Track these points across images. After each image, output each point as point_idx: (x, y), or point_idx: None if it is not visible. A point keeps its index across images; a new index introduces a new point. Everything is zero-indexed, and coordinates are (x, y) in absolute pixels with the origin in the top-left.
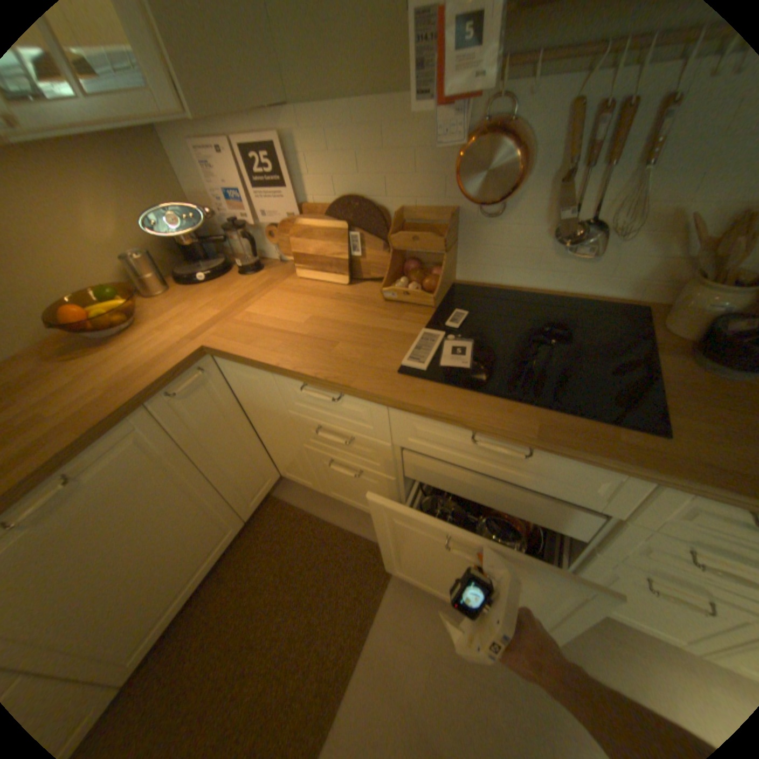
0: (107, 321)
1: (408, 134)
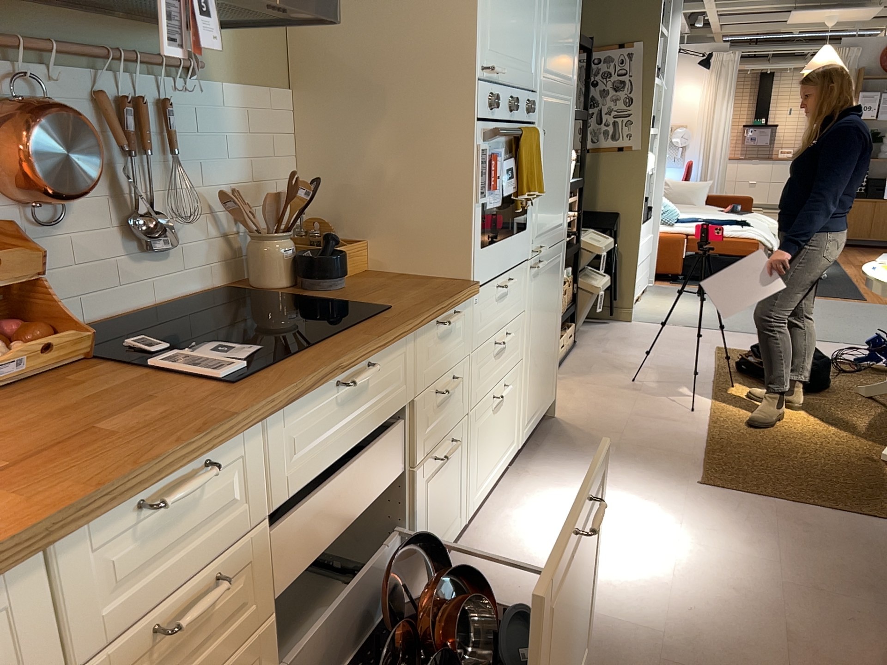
0: None
1: None
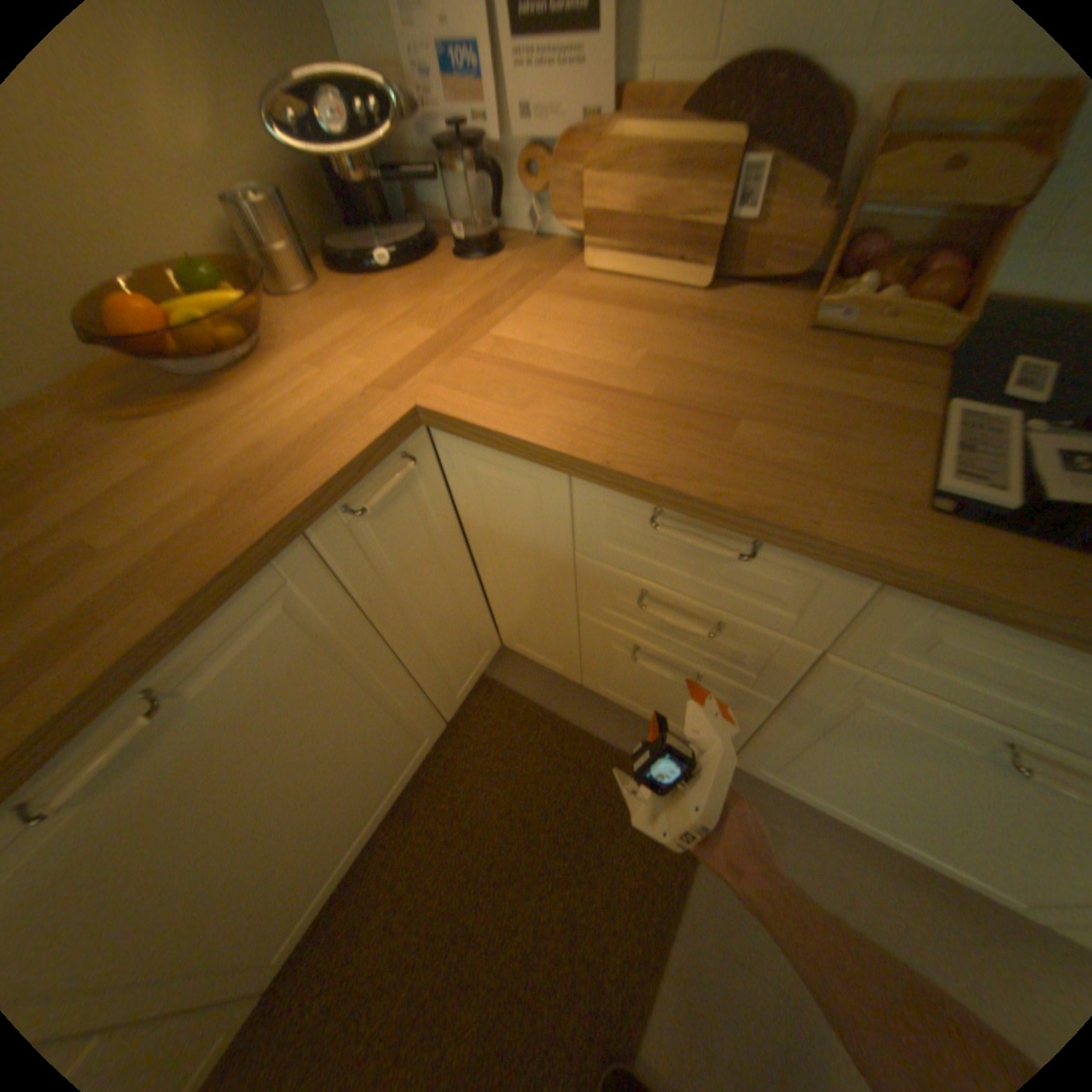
0: (212, 338)
1: None
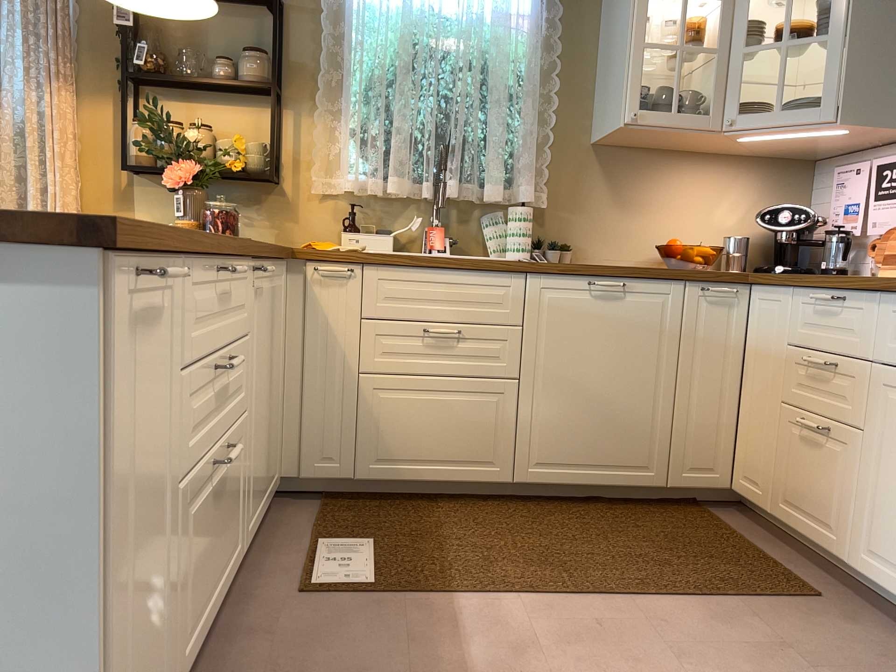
0: (693, 255)
1: None
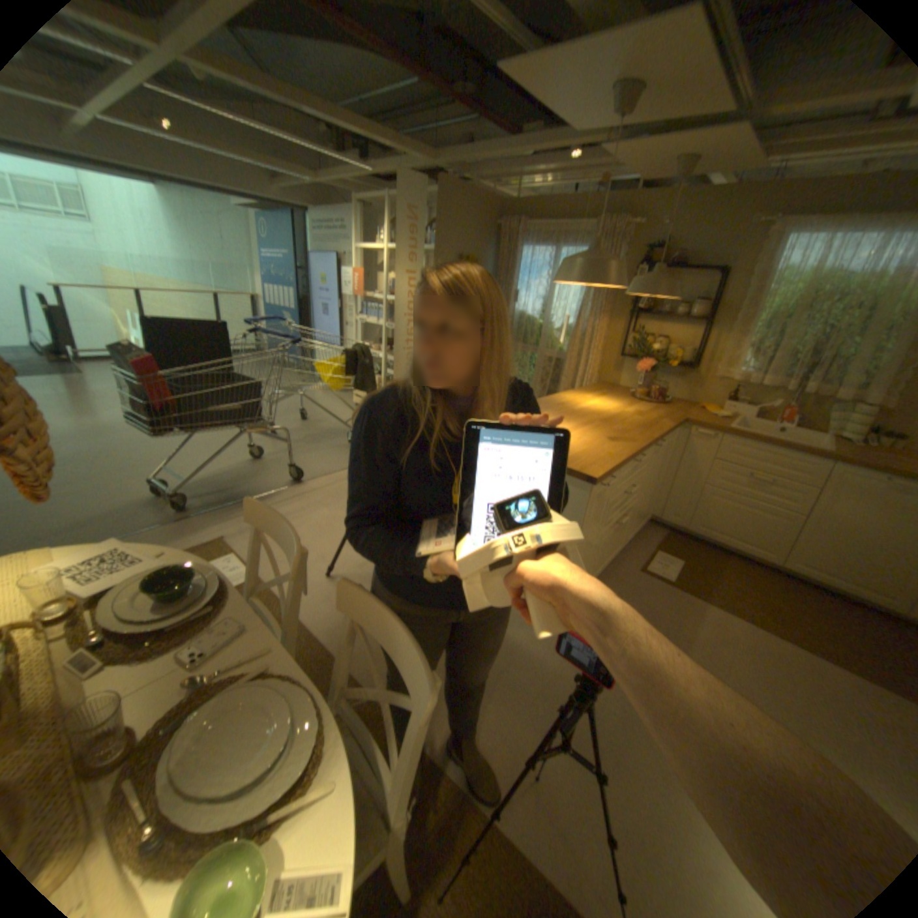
0: None
1: None
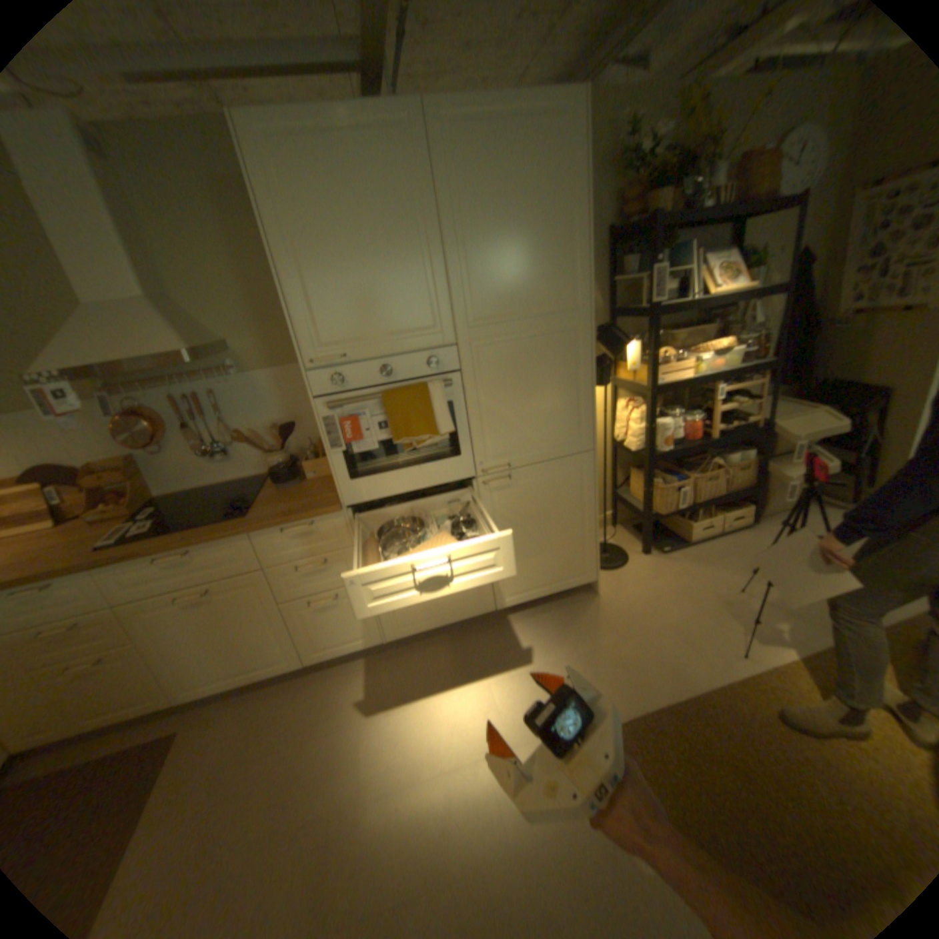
0: None
1: (74, 423)
